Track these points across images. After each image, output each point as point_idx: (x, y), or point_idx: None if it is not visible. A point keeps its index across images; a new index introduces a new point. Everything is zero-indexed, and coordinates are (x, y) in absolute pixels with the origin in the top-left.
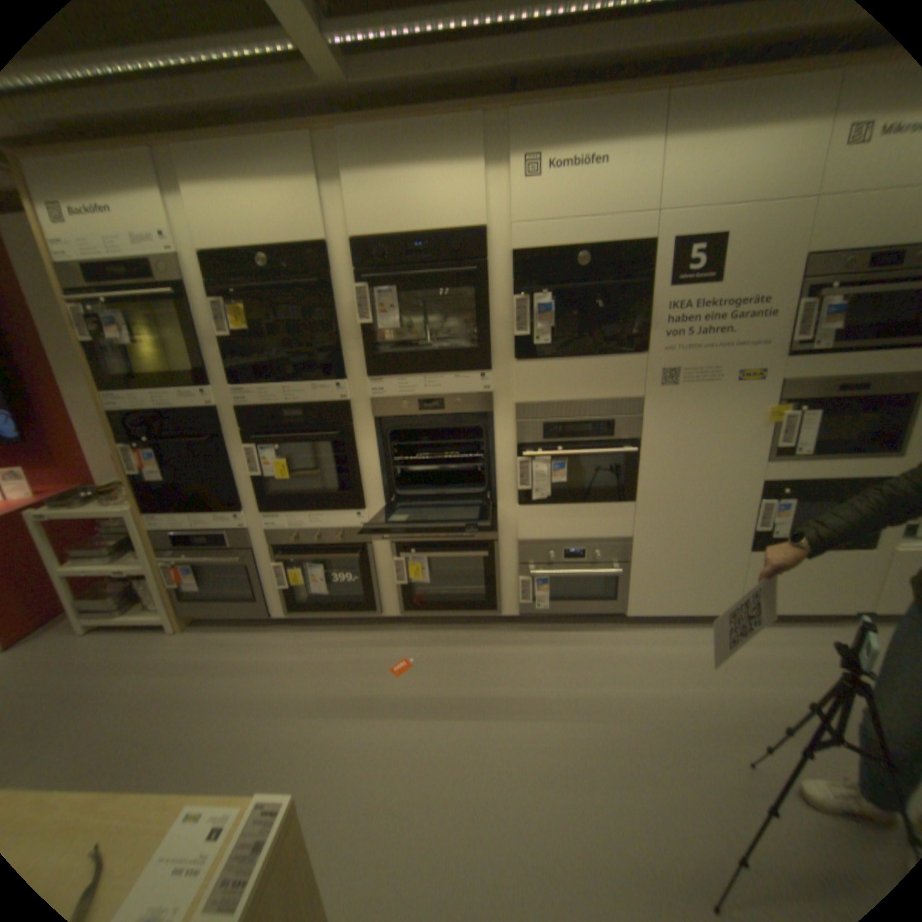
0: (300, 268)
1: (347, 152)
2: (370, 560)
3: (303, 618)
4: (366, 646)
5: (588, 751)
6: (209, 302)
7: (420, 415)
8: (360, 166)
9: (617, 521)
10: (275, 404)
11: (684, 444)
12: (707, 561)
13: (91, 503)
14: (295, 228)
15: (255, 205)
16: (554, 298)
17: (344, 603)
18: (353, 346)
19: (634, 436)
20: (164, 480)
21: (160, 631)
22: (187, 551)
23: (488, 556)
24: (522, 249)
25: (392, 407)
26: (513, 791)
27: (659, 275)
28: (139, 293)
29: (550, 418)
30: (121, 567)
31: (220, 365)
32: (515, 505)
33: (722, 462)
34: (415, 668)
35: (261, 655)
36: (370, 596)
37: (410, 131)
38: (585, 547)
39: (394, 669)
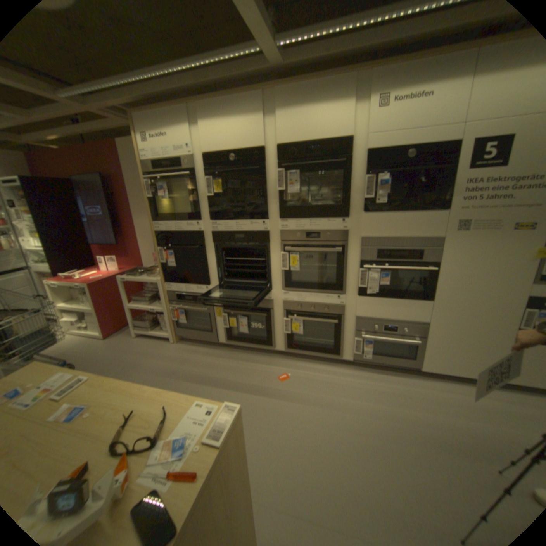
0: (250, 161)
1: (280, 100)
2: (272, 318)
3: (234, 344)
4: (265, 364)
5: (389, 441)
6: (205, 178)
7: (306, 240)
8: (286, 106)
9: (420, 311)
10: (231, 231)
11: (470, 268)
12: (482, 344)
13: (143, 275)
14: (249, 140)
15: (231, 129)
16: (391, 176)
17: (256, 340)
18: (273, 202)
19: (436, 260)
20: (176, 266)
21: (167, 341)
22: (183, 302)
23: (337, 323)
24: (373, 148)
25: (291, 236)
26: (342, 452)
27: (462, 162)
28: (174, 174)
29: (382, 246)
30: (153, 307)
31: (207, 210)
32: (356, 296)
33: (497, 281)
34: (291, 379)
35: (213, 359)
36: (270, 338)
37: (314, 86)
38: (398, 325)
39: (280, 378)
